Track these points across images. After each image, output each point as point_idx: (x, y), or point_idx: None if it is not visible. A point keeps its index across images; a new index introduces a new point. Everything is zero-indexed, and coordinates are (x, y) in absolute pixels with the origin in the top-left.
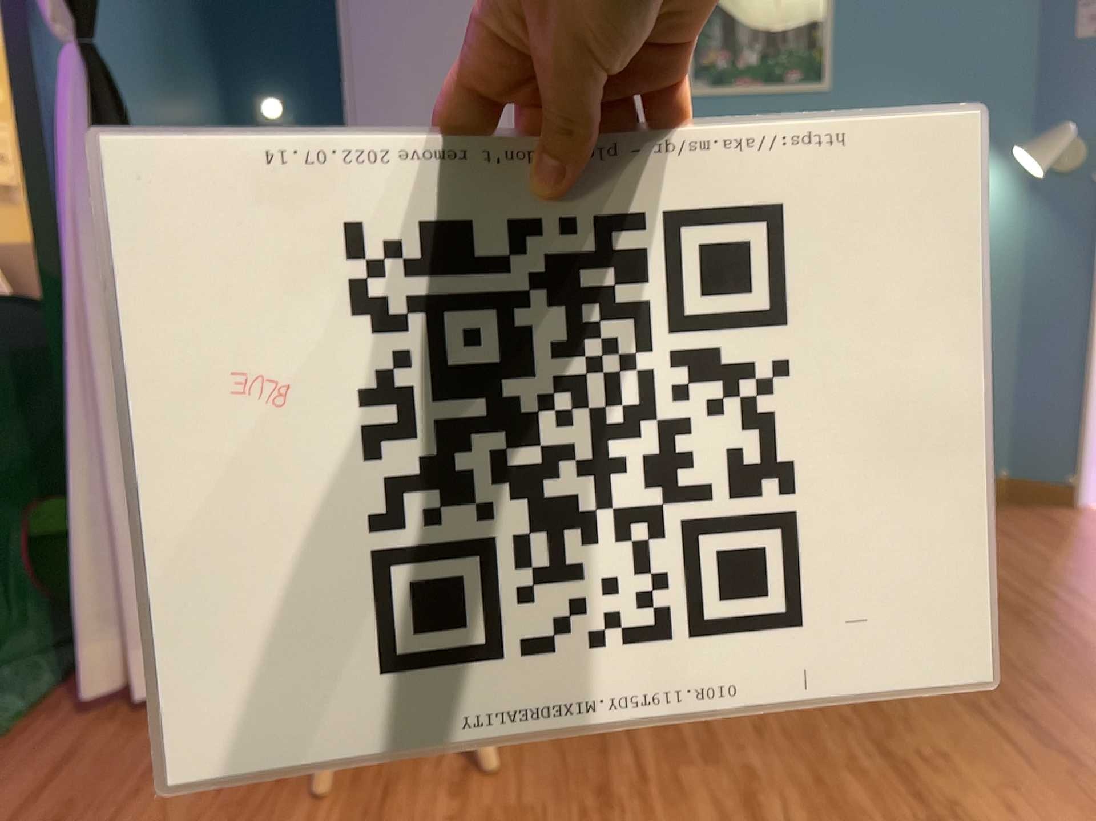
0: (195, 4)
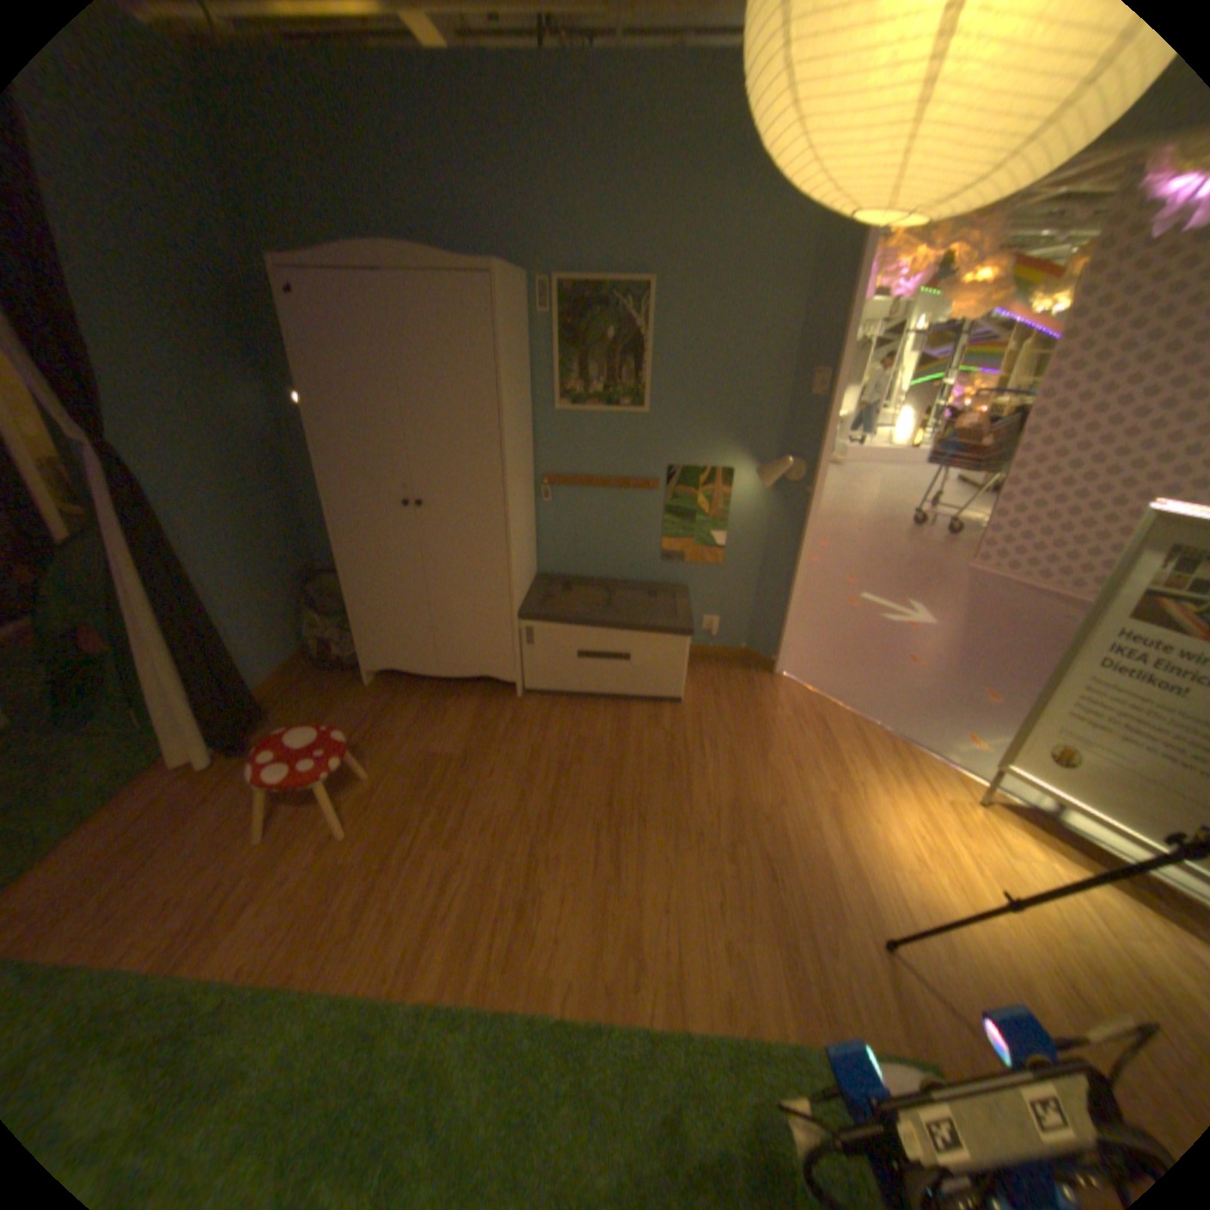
0: (230, 337)
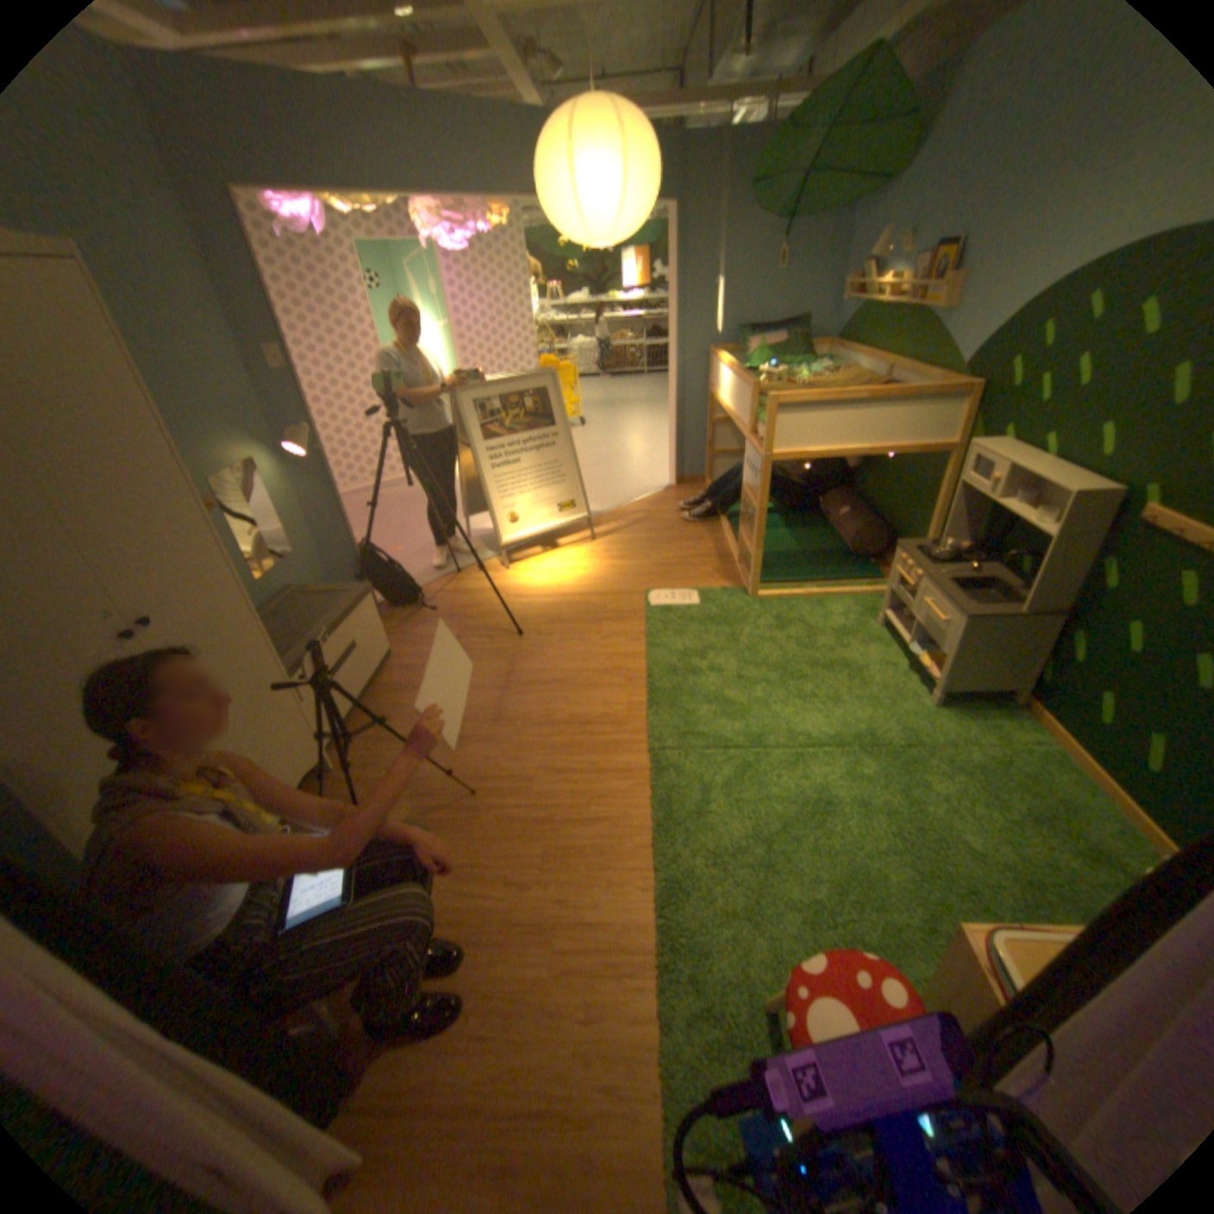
0: None
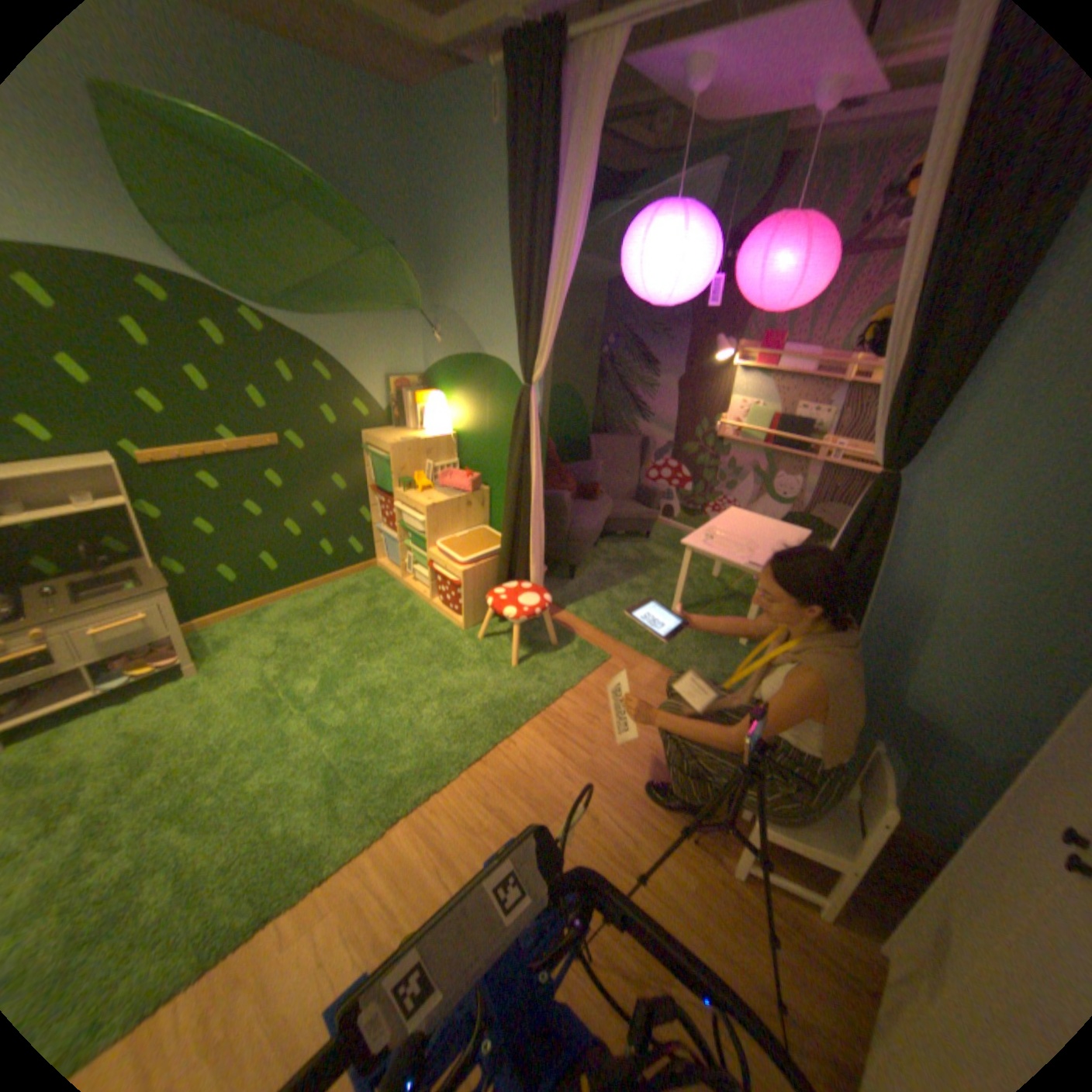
0: None
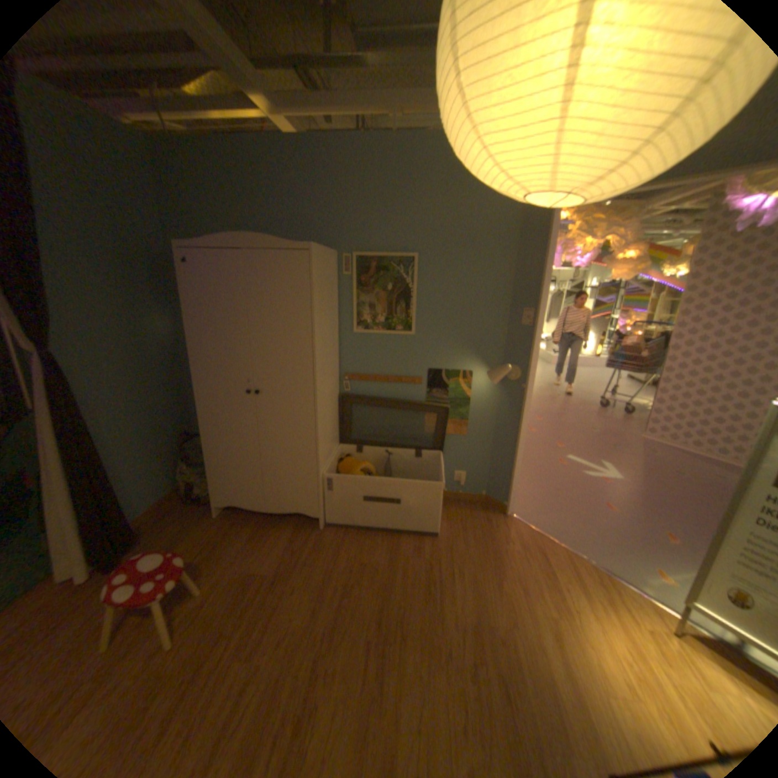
0: (153, 287)
